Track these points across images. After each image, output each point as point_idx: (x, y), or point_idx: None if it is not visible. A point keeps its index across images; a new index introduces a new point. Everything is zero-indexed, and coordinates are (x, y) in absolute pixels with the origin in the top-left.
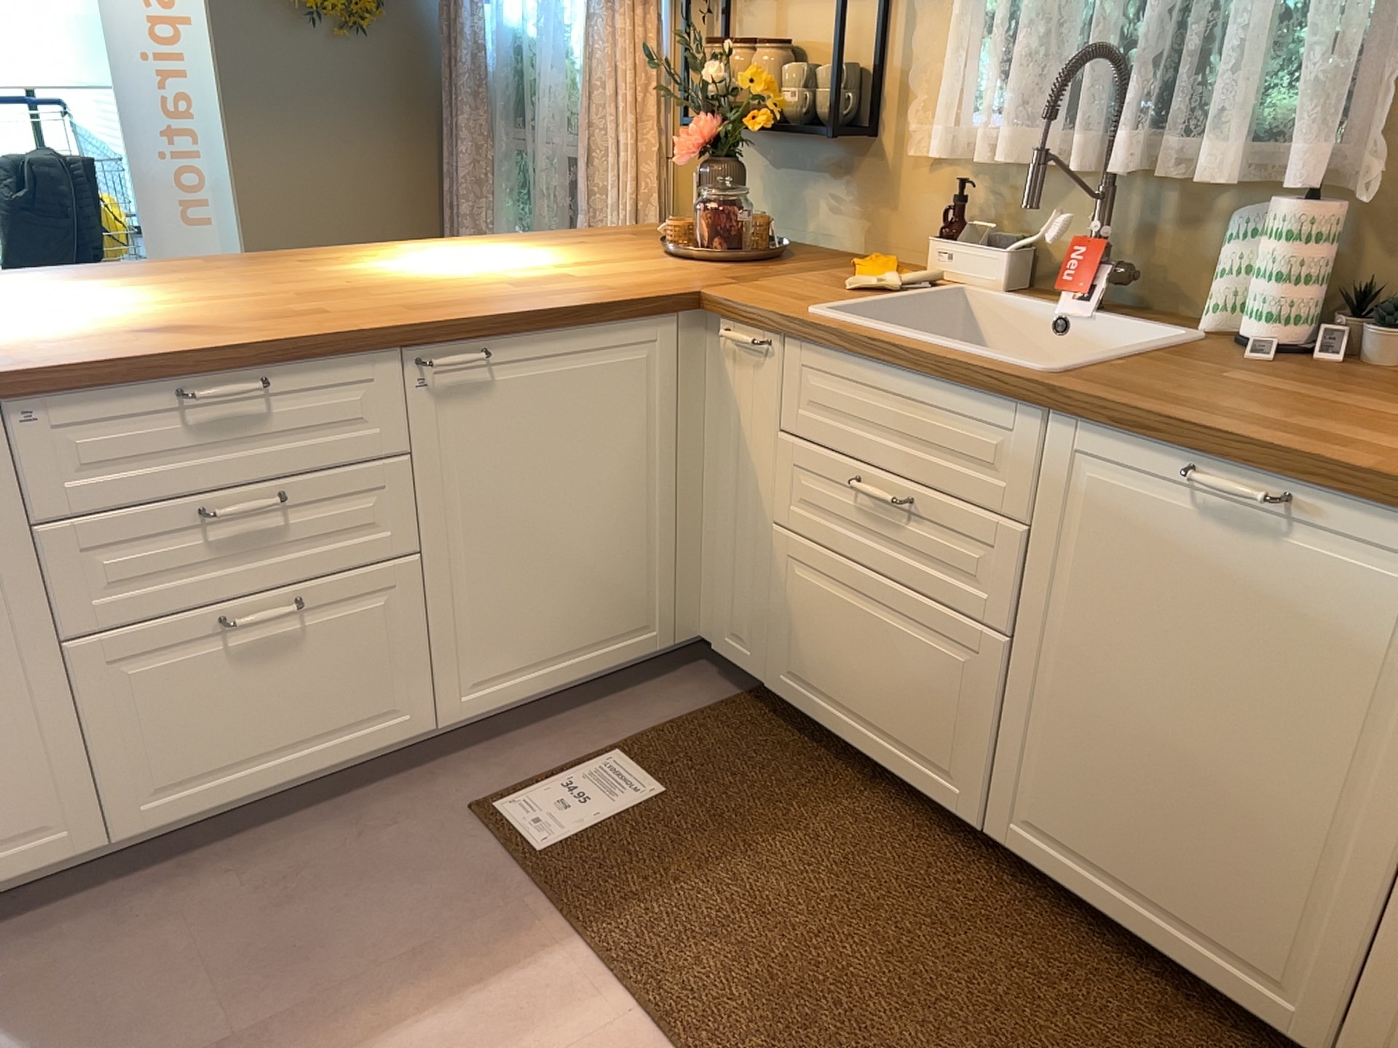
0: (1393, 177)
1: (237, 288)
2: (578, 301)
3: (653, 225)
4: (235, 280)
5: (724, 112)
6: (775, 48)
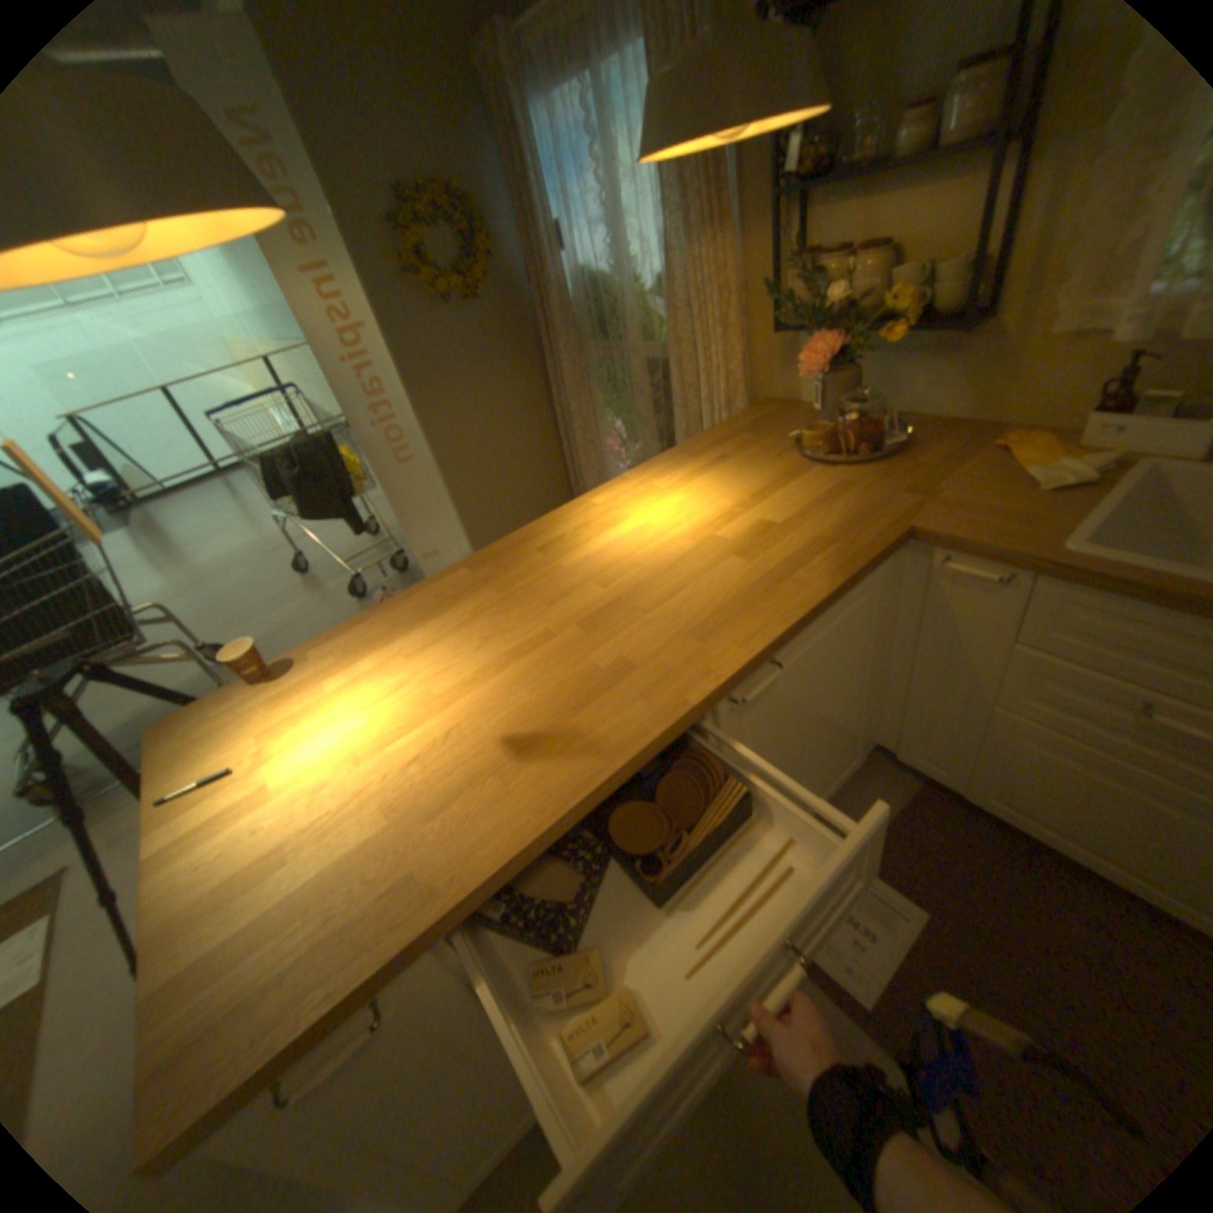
0: None
1: (520, 624)
2: (828, 577)
3: (745, 410)
4: (507, 602)
5: (850, 324)
6: (882, 245)
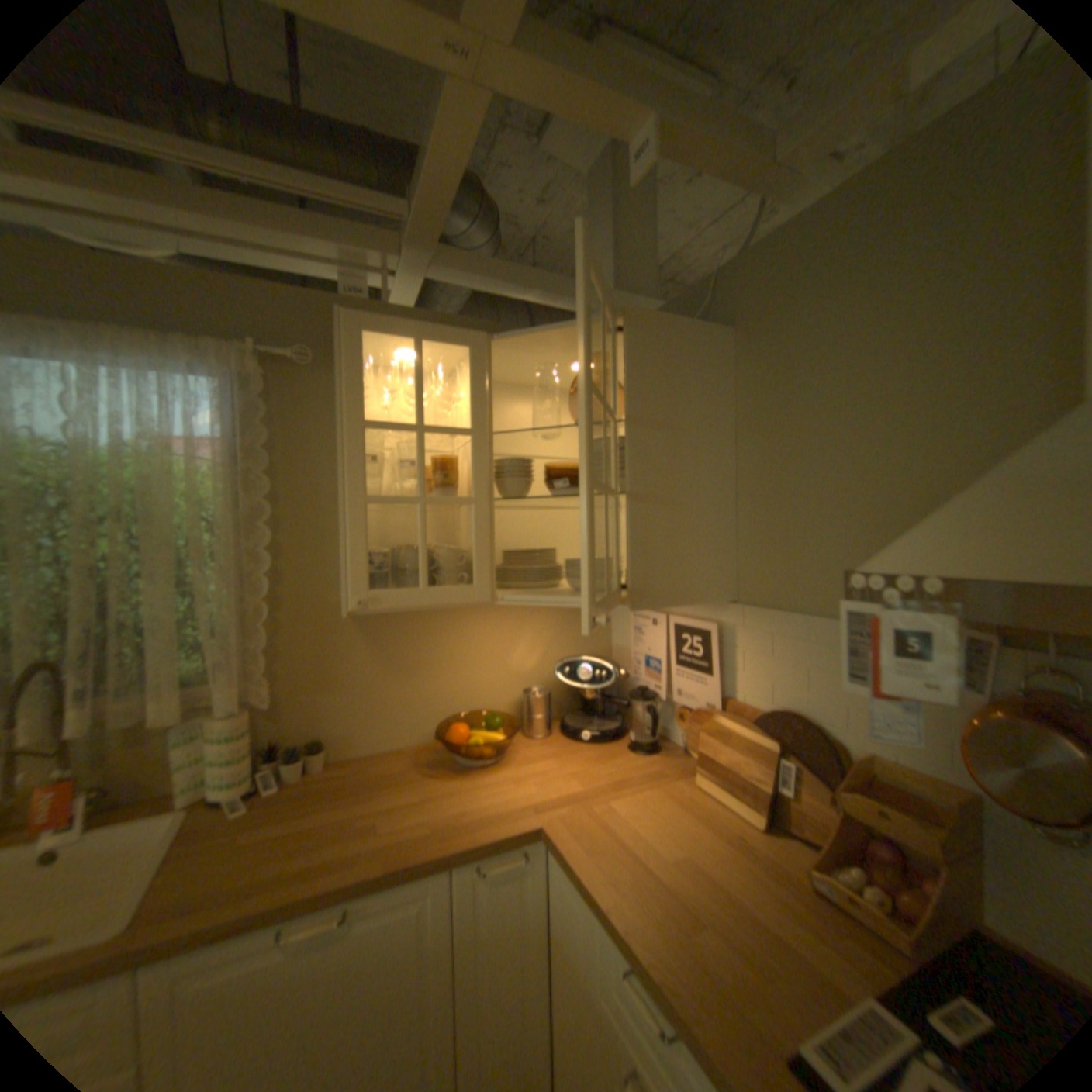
0: (271, 693)
1: None
2: None
3: None
4: None
5: None
6: None
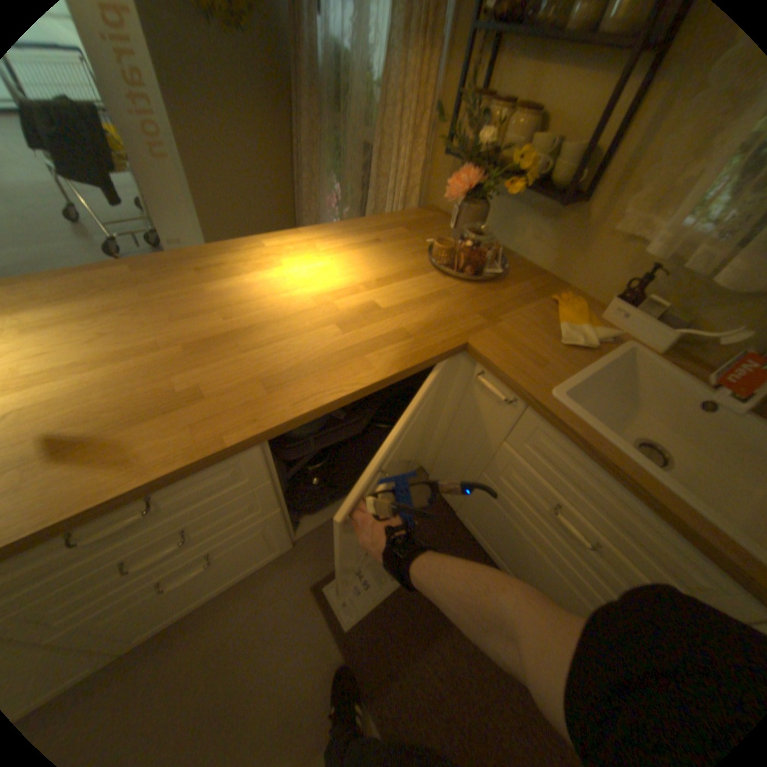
0: None
1: (140, 330)
2: (390, 365)
3: (416, 210)
4: (143, 306)
5: (491, 167)
6: (536, 109)
